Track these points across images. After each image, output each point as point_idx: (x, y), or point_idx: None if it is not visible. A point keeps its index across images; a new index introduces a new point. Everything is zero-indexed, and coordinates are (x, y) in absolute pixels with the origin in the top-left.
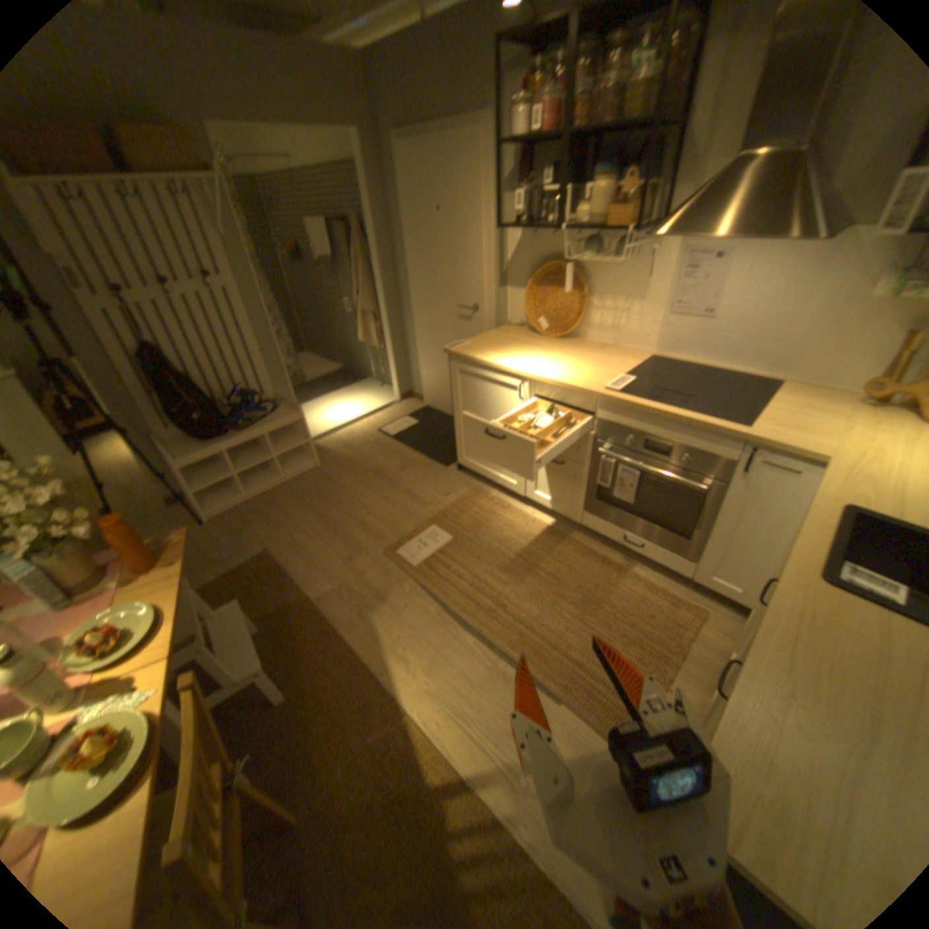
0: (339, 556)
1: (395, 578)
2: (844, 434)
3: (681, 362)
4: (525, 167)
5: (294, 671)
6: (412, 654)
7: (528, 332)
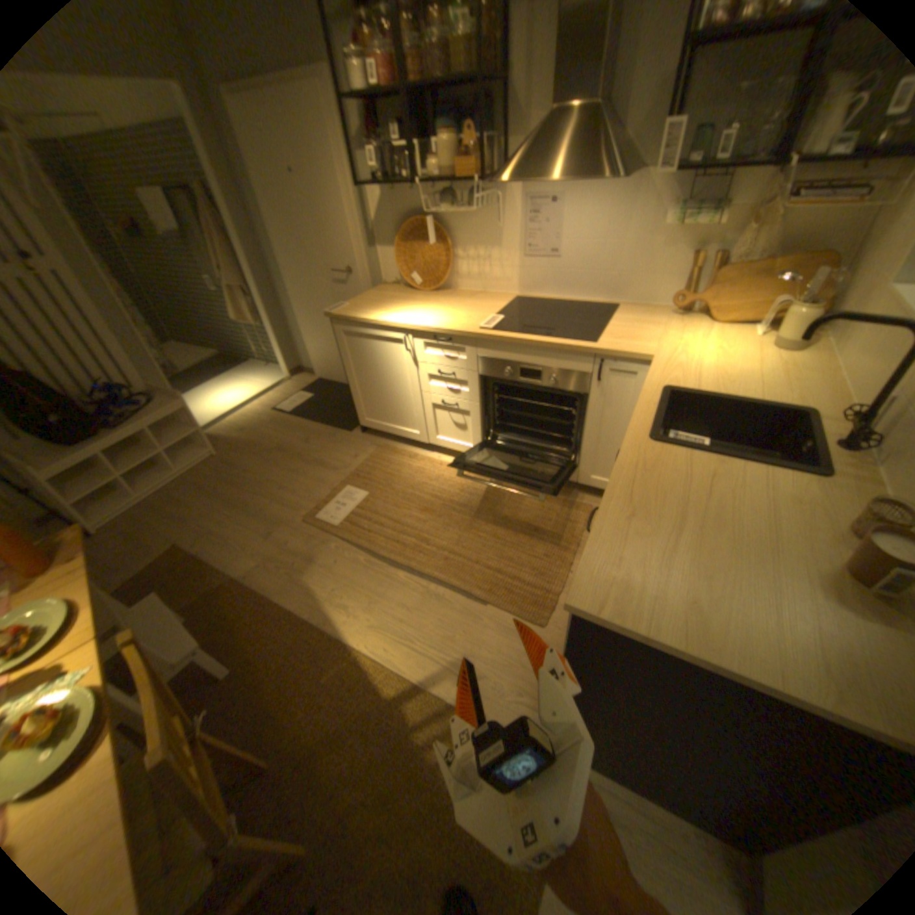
0: (258, 535)
1: (320, 541)
2: (661, 338)
3: (539, 301)
4: (370, 126)
5: (233, 647)
6: (349, 601)
7: (404, 290)
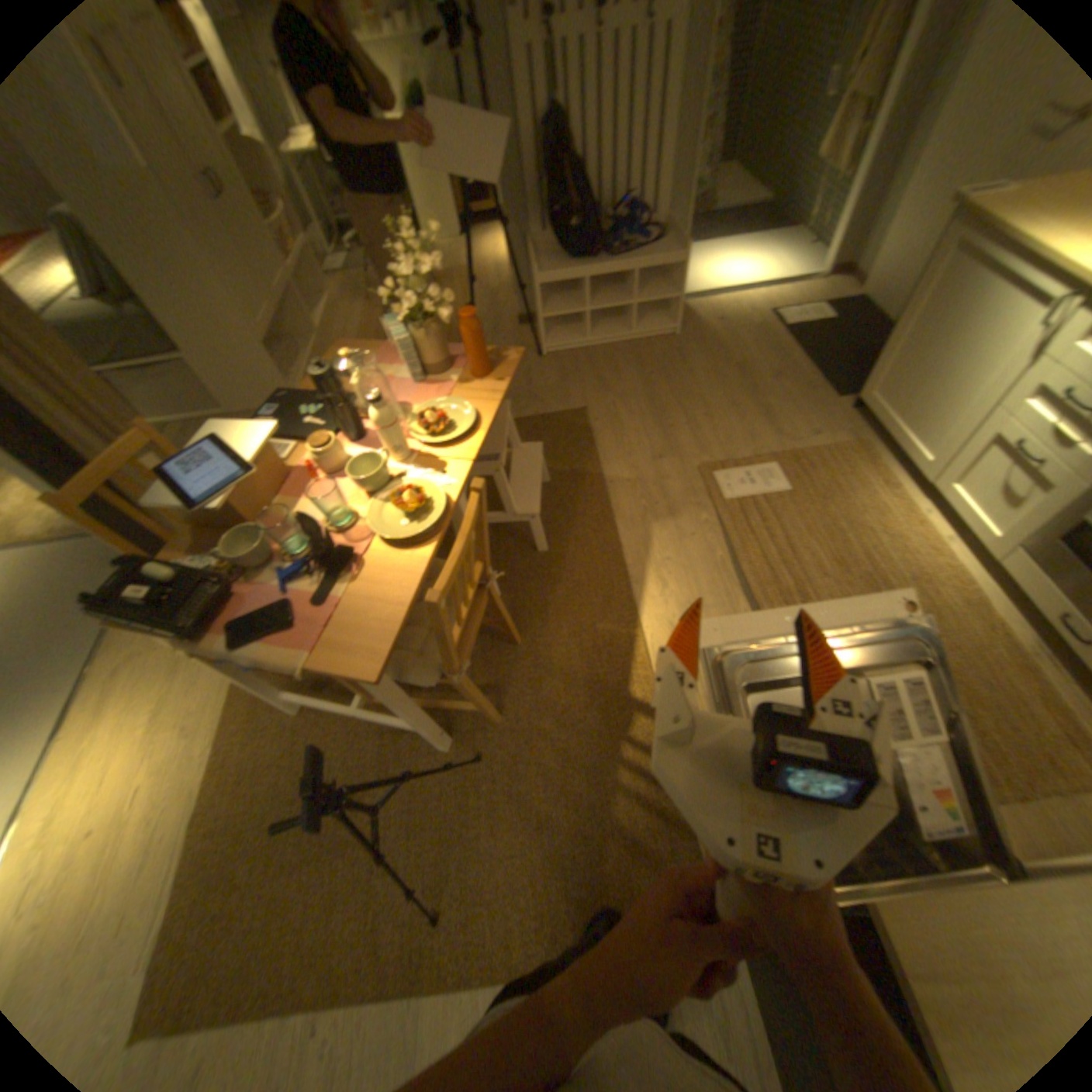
0: (650, 450)
1: (696, 502)
2: None
3: None
4: None
5: (563, 535)
6: (673, 584)
7: None
